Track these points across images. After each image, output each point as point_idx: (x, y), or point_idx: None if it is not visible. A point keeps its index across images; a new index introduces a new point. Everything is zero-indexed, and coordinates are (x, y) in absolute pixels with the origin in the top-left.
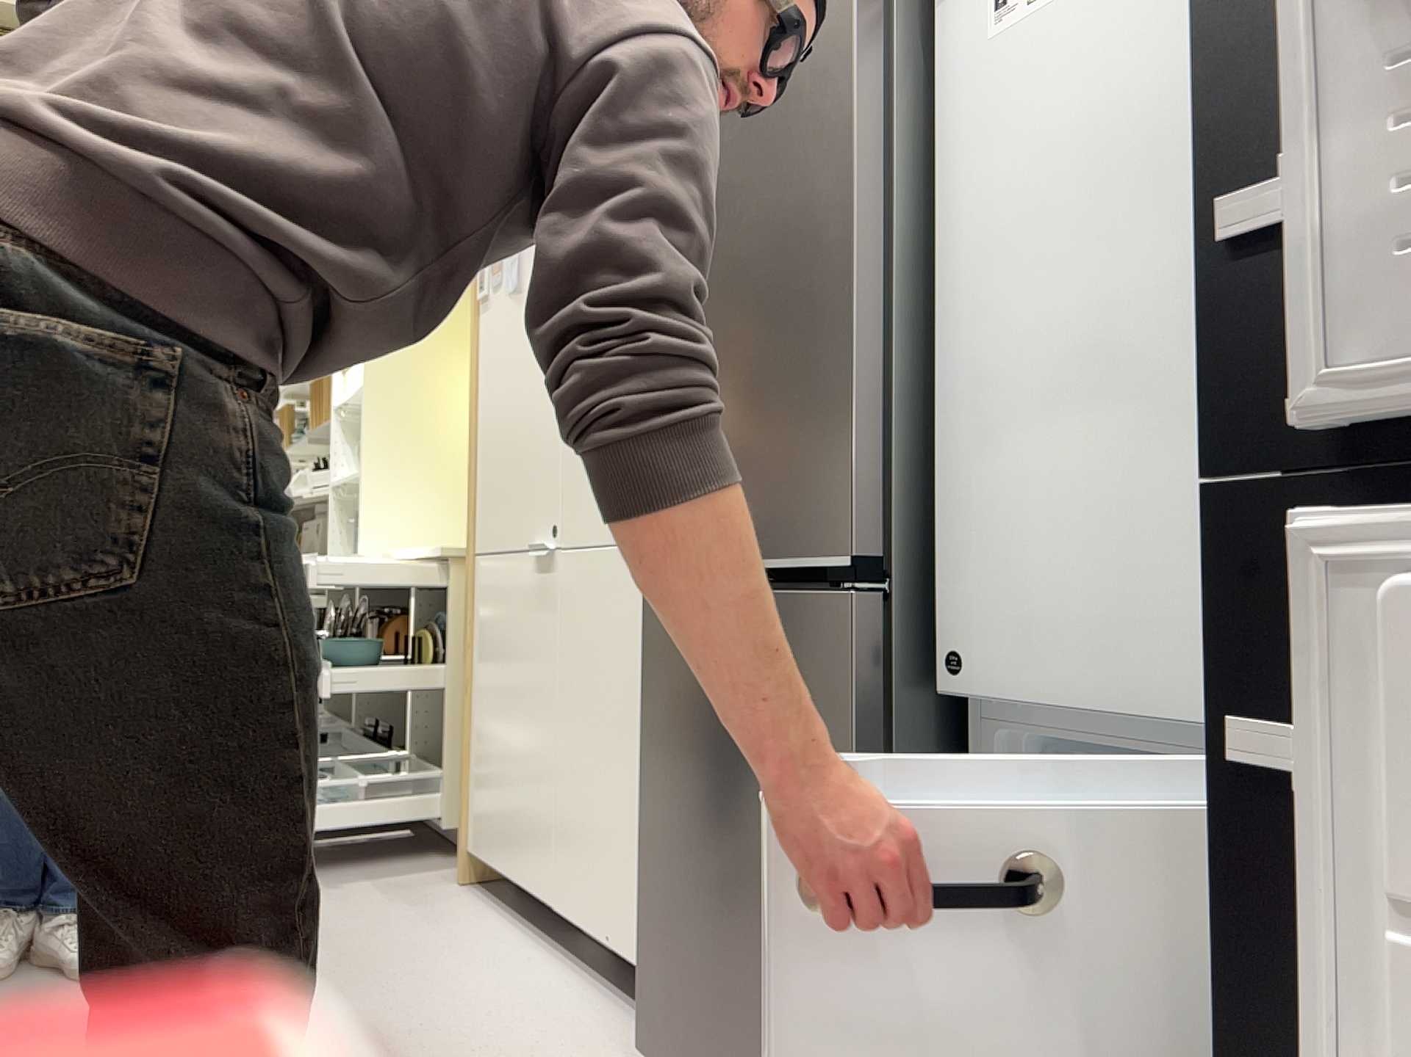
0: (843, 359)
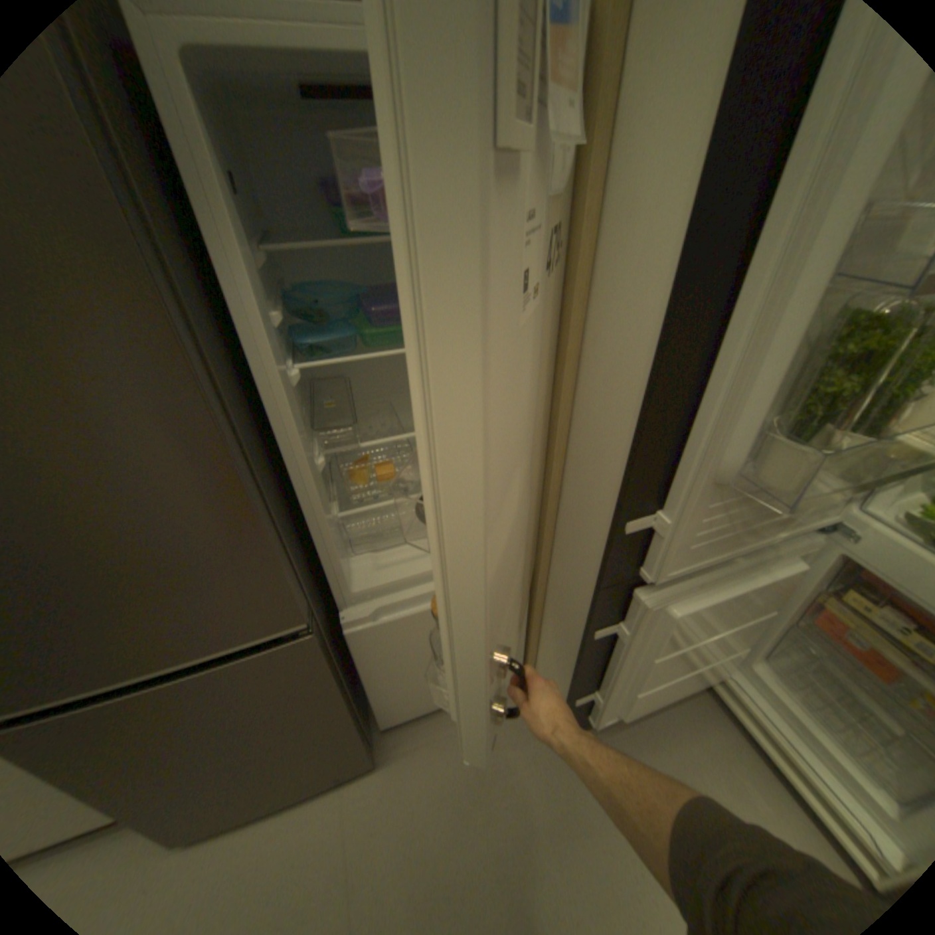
0: (248, 539)
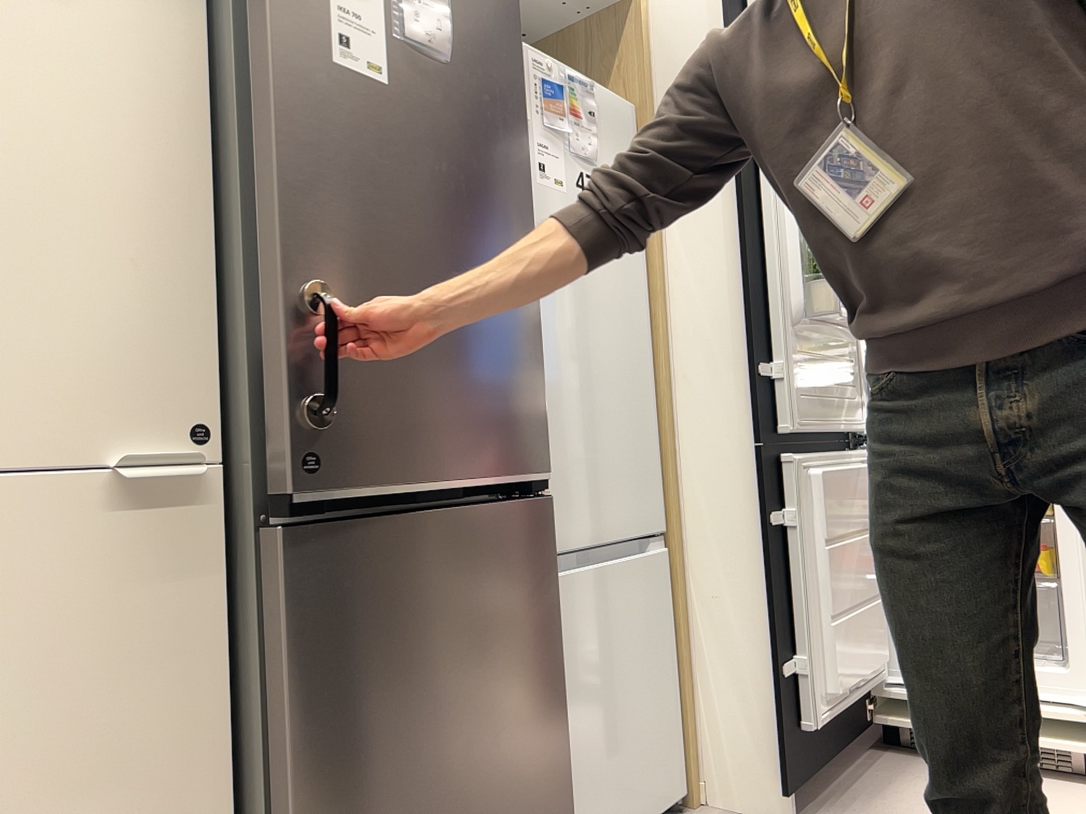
0: (534, 338)
